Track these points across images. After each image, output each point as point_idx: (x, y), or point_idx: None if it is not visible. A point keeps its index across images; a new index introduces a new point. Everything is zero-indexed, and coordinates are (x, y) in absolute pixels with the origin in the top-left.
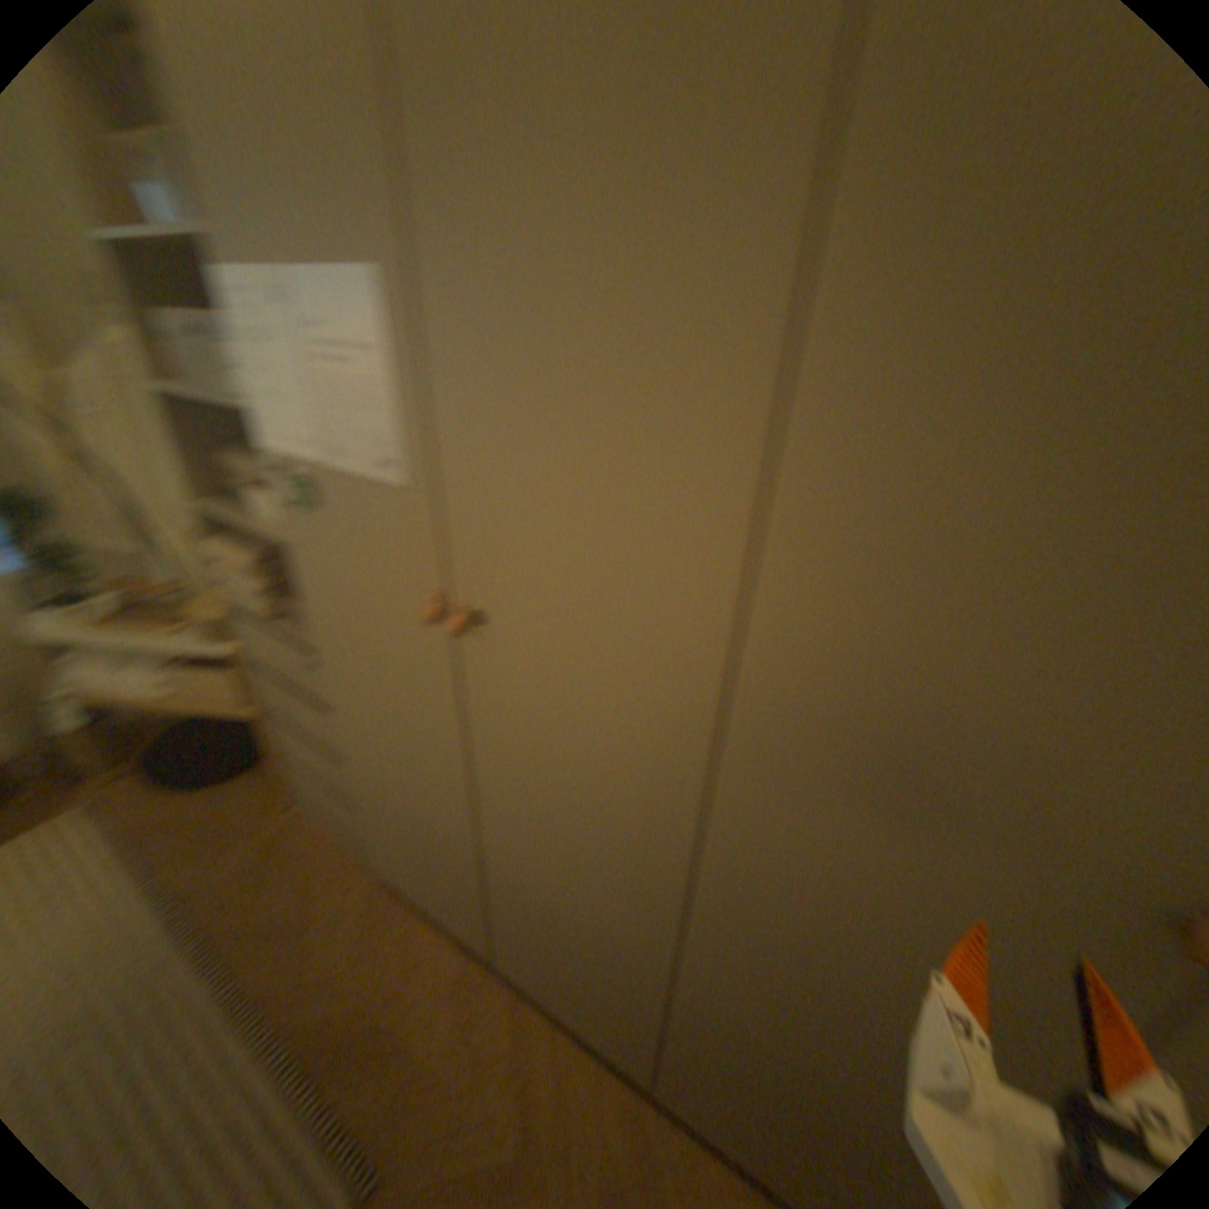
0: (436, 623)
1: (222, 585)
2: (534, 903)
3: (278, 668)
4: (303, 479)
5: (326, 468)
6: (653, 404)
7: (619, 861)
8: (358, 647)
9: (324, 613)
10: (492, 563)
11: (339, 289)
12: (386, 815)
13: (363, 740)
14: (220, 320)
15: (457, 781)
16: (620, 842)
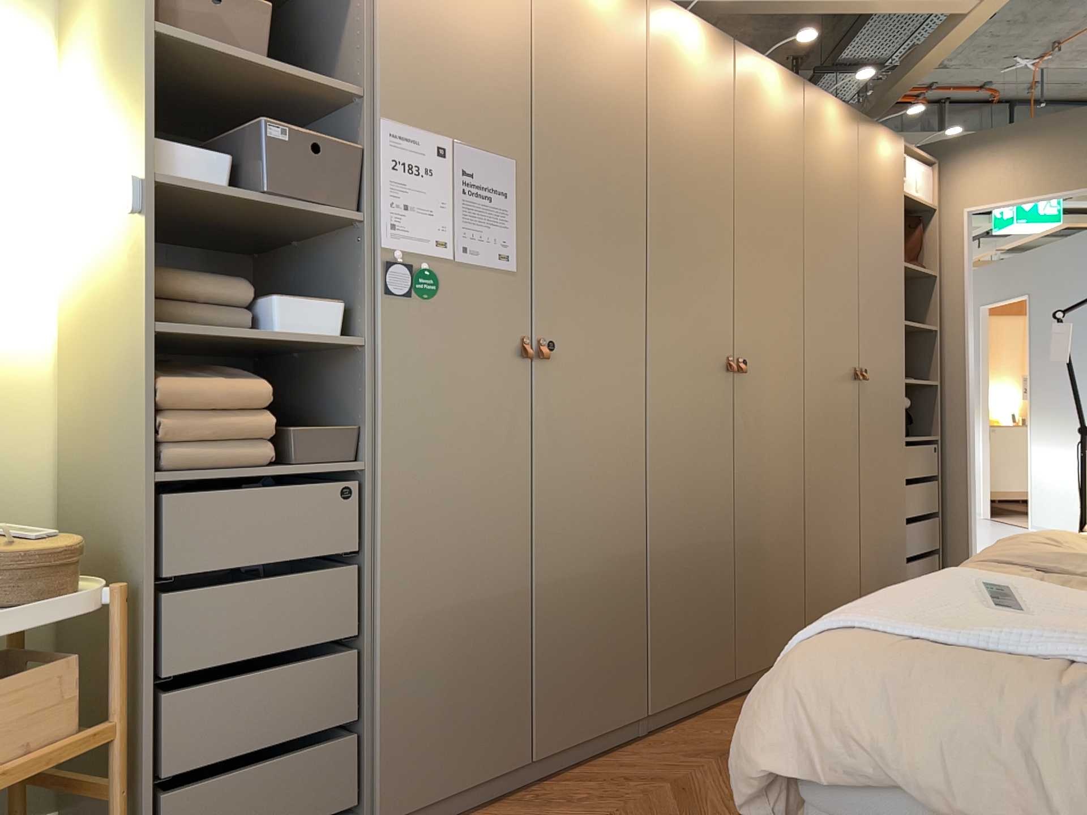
0: (525, 356)
1: (204, 429)
2: (575, 585)
3: (274, 528)
4: (432, 267)
5: (459, 258)
6: (621, 230)
7: (621, 476)
8: (450, 410)
9: (417, 389)
10: (562, 305)
11: (495, 163)
12: (435, 635)
13: (427, 533)
14: (371, 151)
15: (523, 503)
16: (621, 460)
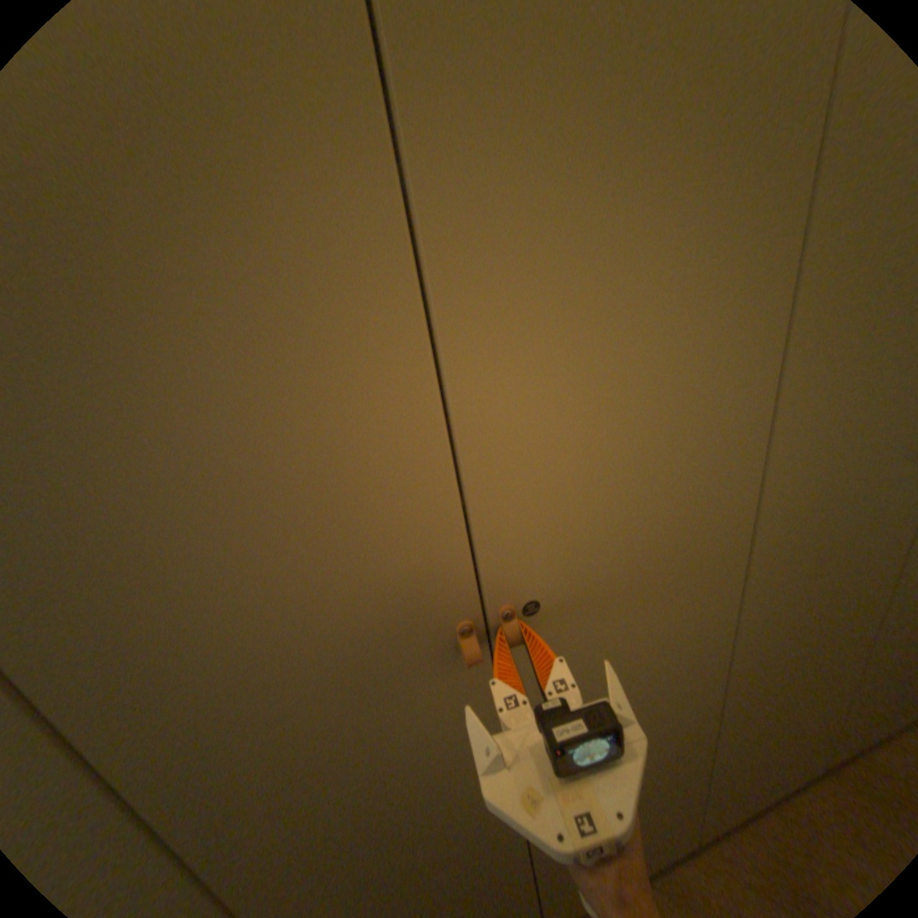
0: None
1: None
2: None
3: None
4: None
5: None
6: None
7: None
8: None
9: None
10: None
11: None
12: None
13: None
14: None
15: None
16: None
